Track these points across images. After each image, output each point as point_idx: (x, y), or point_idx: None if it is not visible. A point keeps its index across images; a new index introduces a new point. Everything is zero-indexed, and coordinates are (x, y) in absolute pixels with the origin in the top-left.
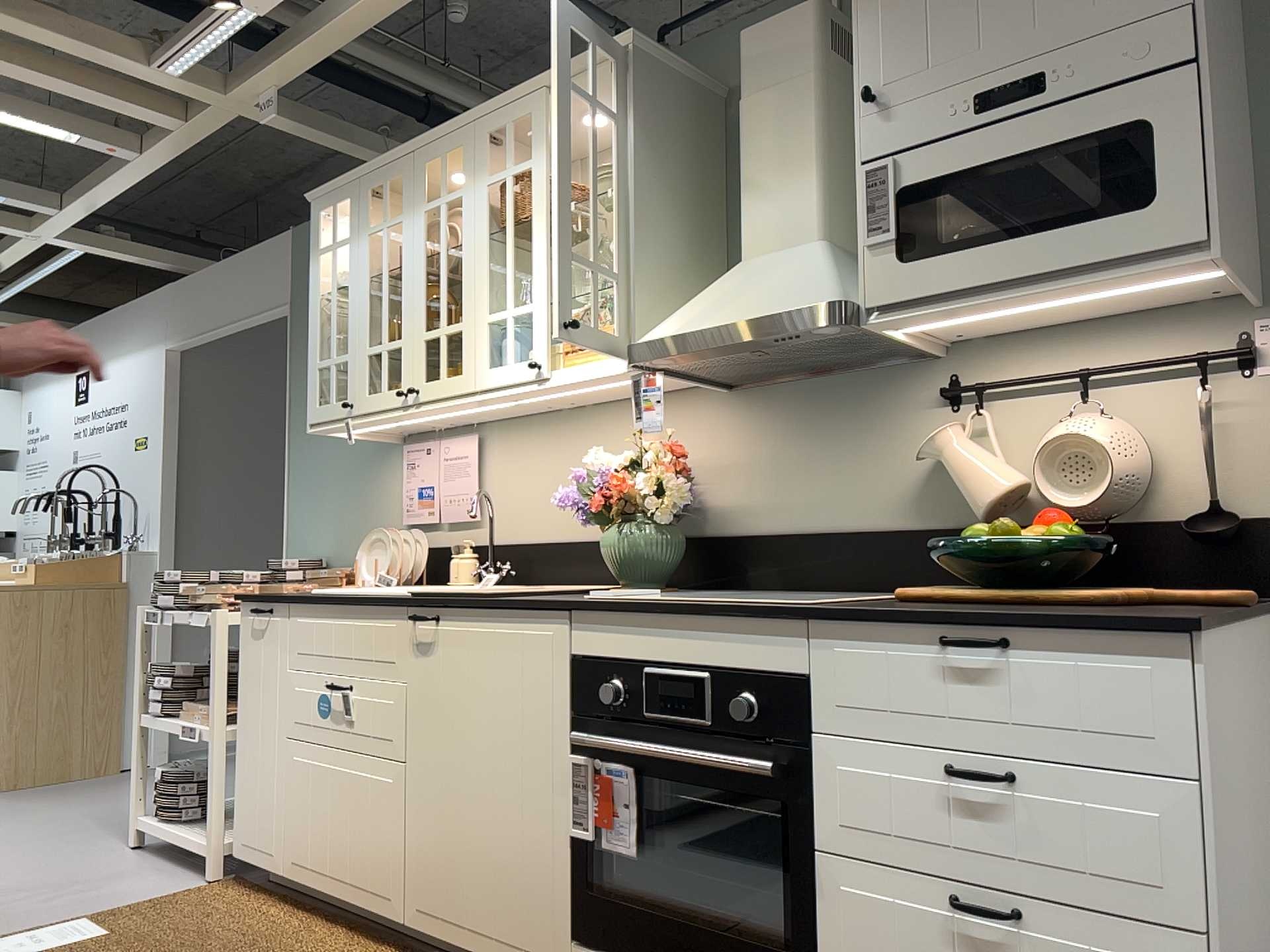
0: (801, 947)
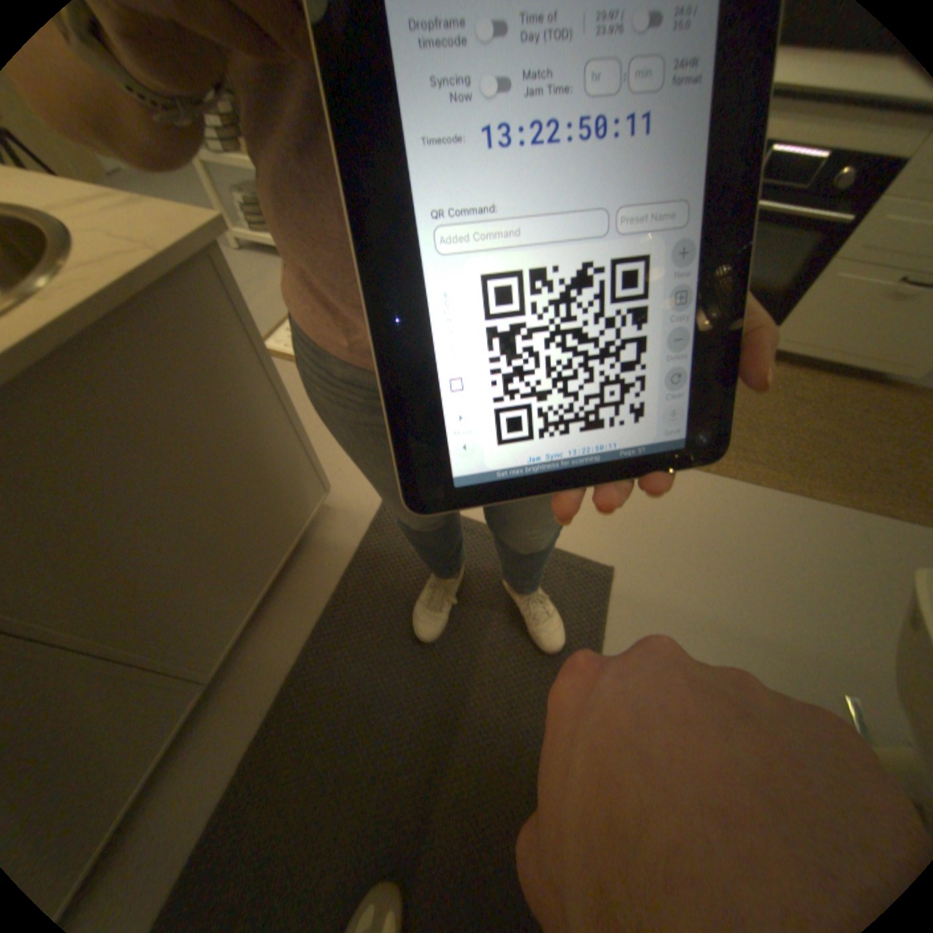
0: (792, 295)
